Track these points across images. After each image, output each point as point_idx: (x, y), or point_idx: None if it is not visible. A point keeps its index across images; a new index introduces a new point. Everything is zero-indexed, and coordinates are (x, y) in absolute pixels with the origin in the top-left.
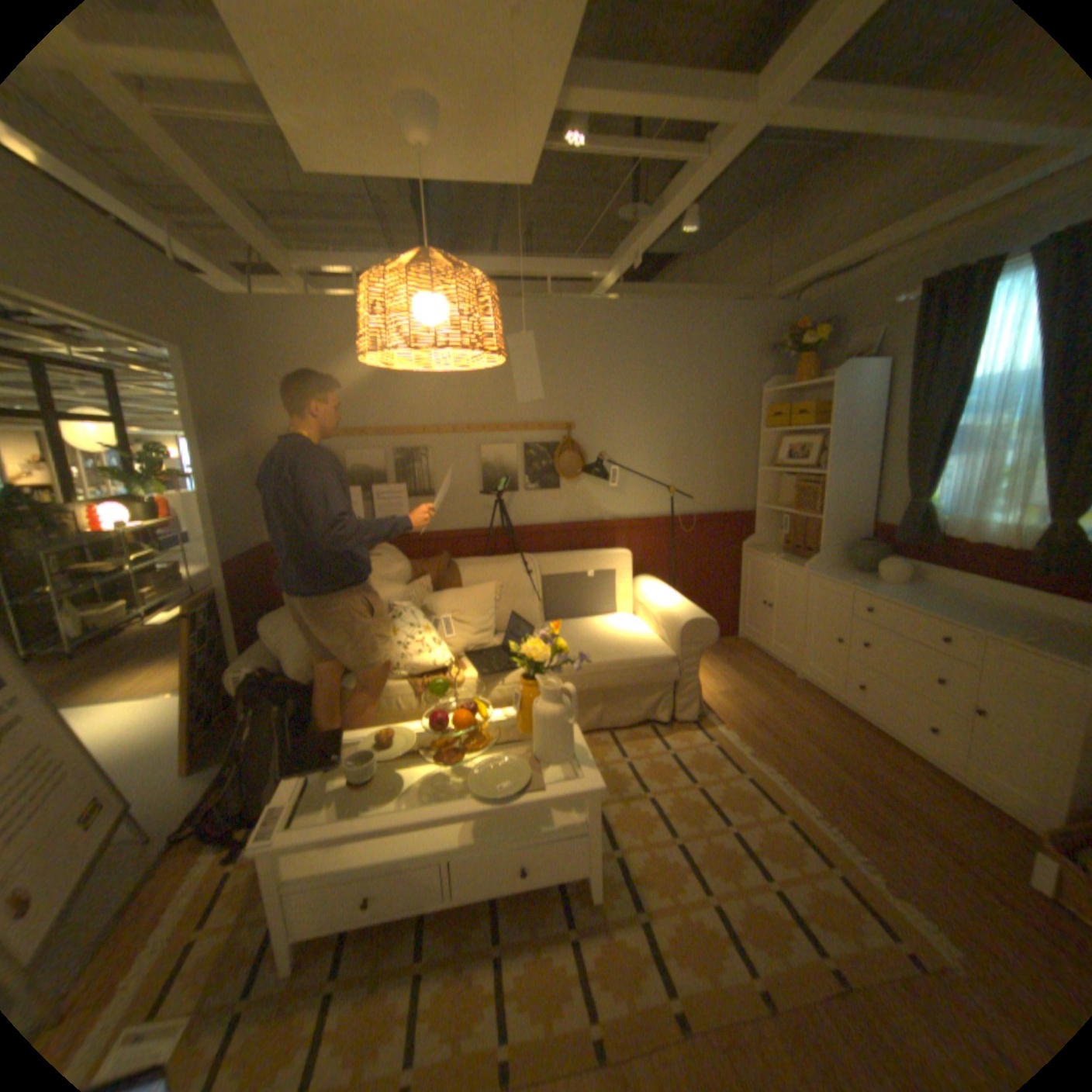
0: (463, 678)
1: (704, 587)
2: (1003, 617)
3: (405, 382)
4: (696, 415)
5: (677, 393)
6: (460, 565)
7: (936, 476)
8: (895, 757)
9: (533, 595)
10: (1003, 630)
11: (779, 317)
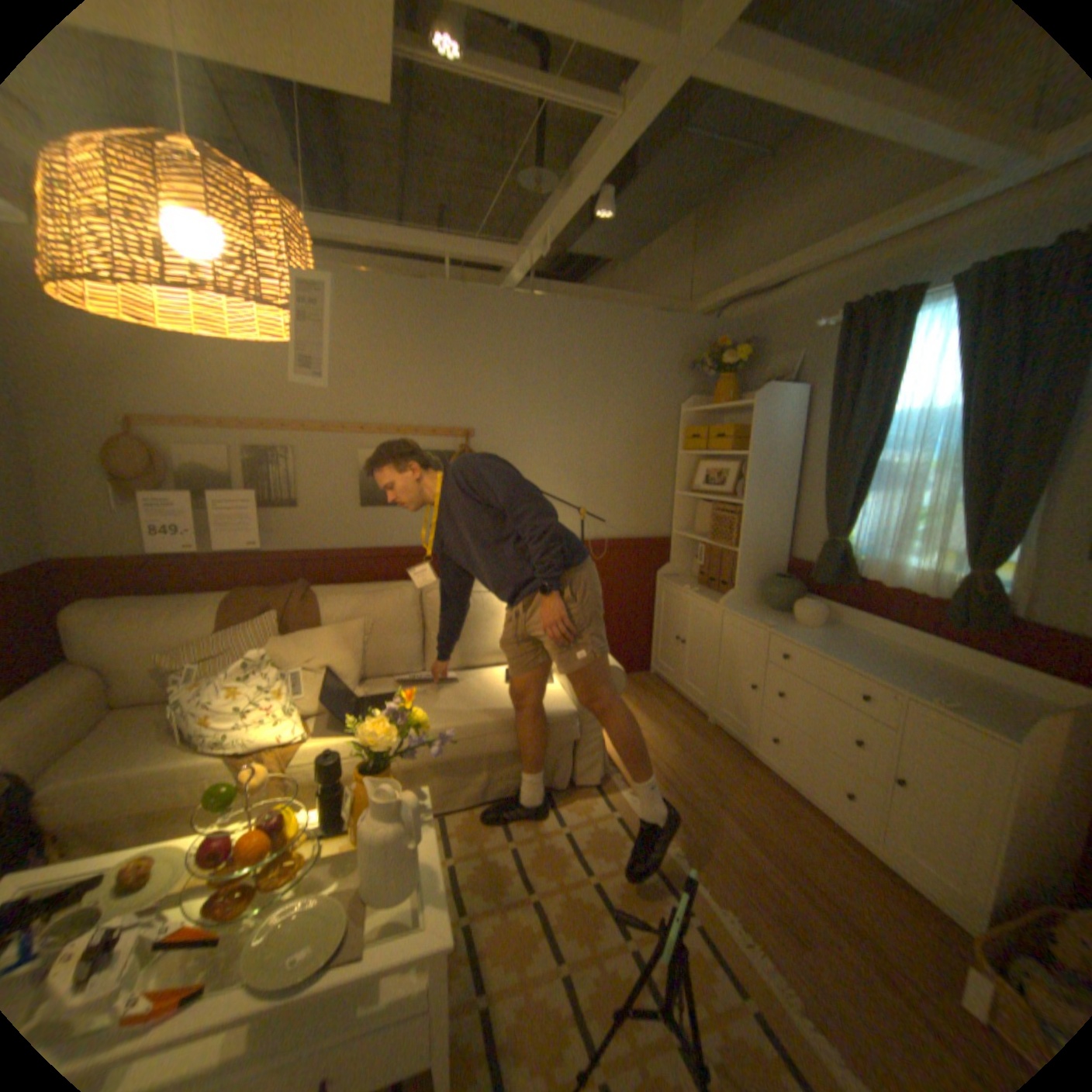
0: (301, 753)
1: (615, 619)
2: (921, 672)
3: (256, 366)
4: (610, 431)
5: (590, 406)
6: (319, 598)
7: (852, 513)
8: (810, 825)
9: (412, 634)
10: (924, 690)
11: (698, 334)
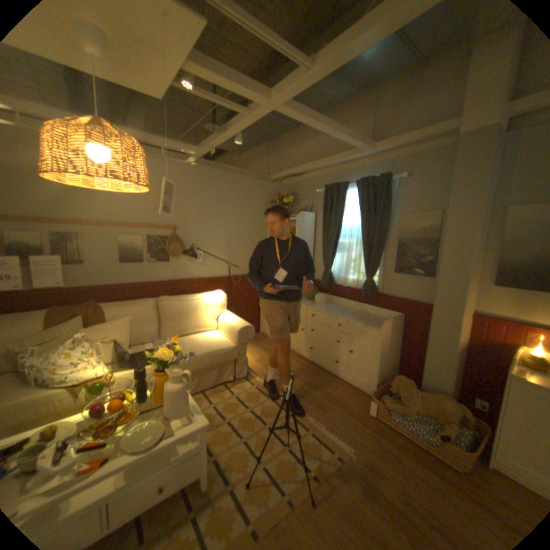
0: (108, 380)
1: (244, 310)
2: (354, 314)
3: (59, 191)
4: (239, 228)
5: (230, 217)
6: (102, 308)
7: (331, 261)
8: (324, 376)
9: (153, 323)
10: (355, 319)
11: (272, 189)
